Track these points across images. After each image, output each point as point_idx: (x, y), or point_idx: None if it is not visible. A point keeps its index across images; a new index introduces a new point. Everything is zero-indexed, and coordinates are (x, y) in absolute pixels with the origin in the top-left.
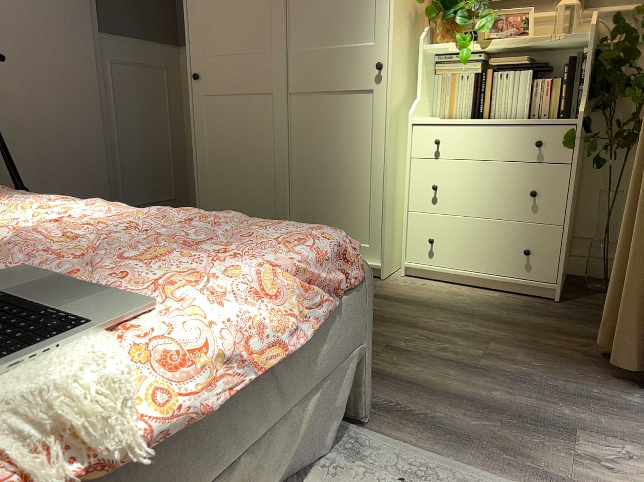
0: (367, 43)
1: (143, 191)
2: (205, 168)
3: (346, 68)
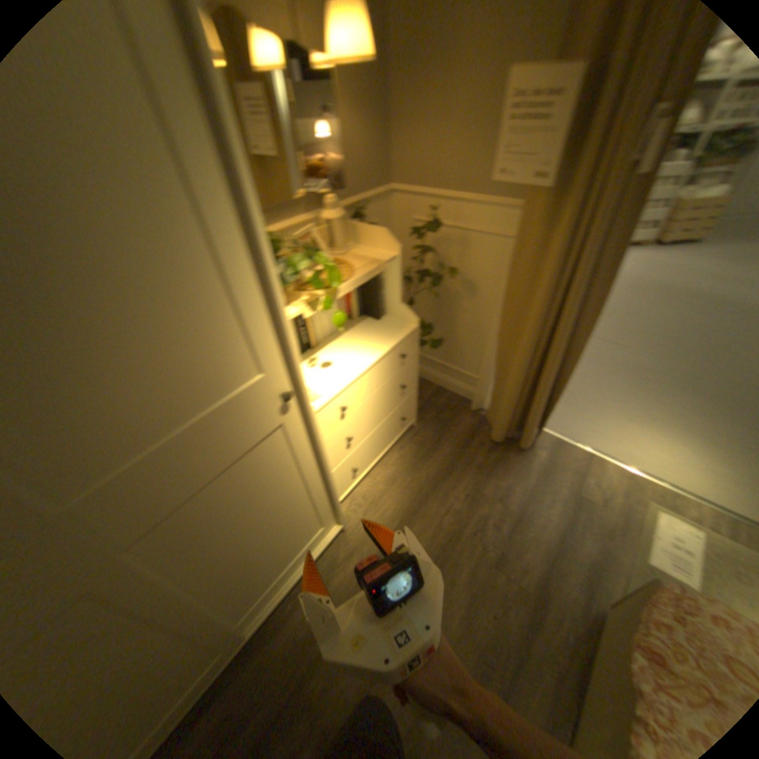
0: (255, 378)
1: None
2: None
3: (235, 430)
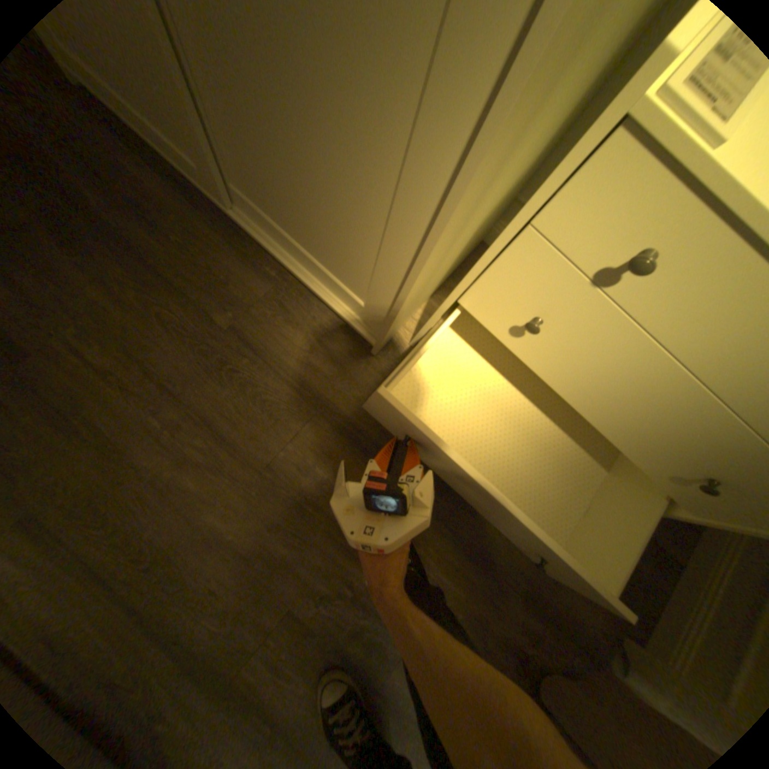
0: None
1: None
2: None
3: None
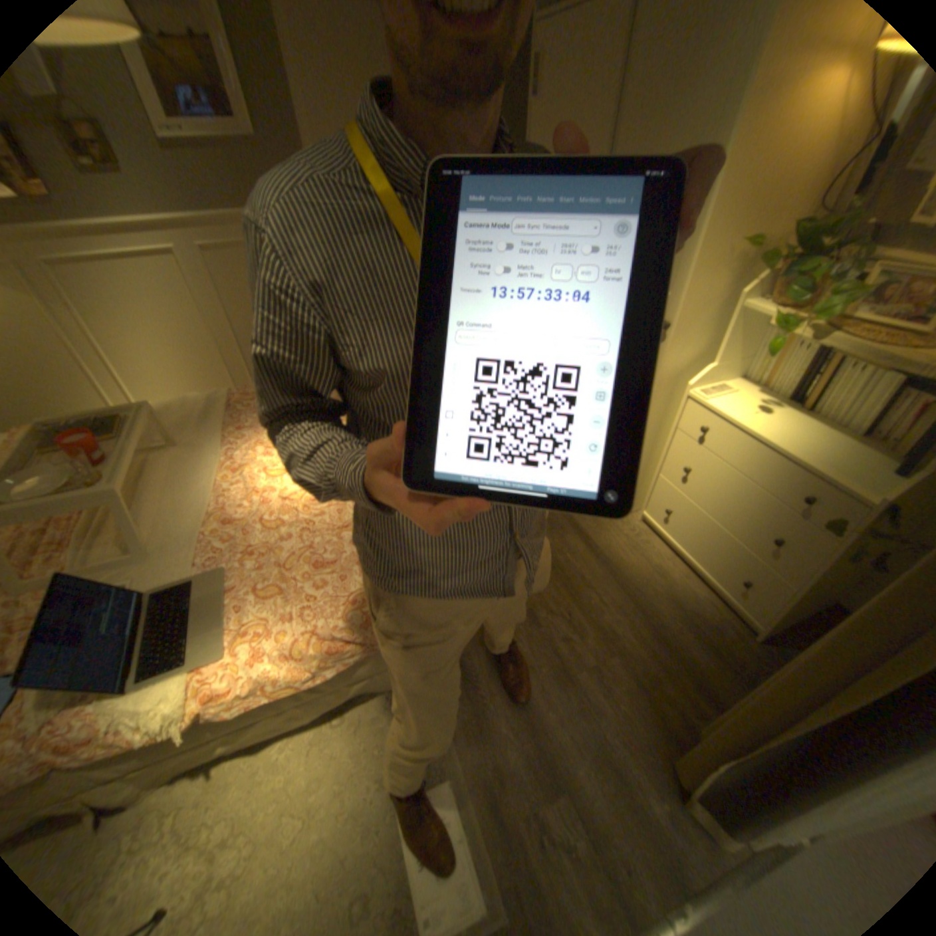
0: None
1: None
2: None
3: None
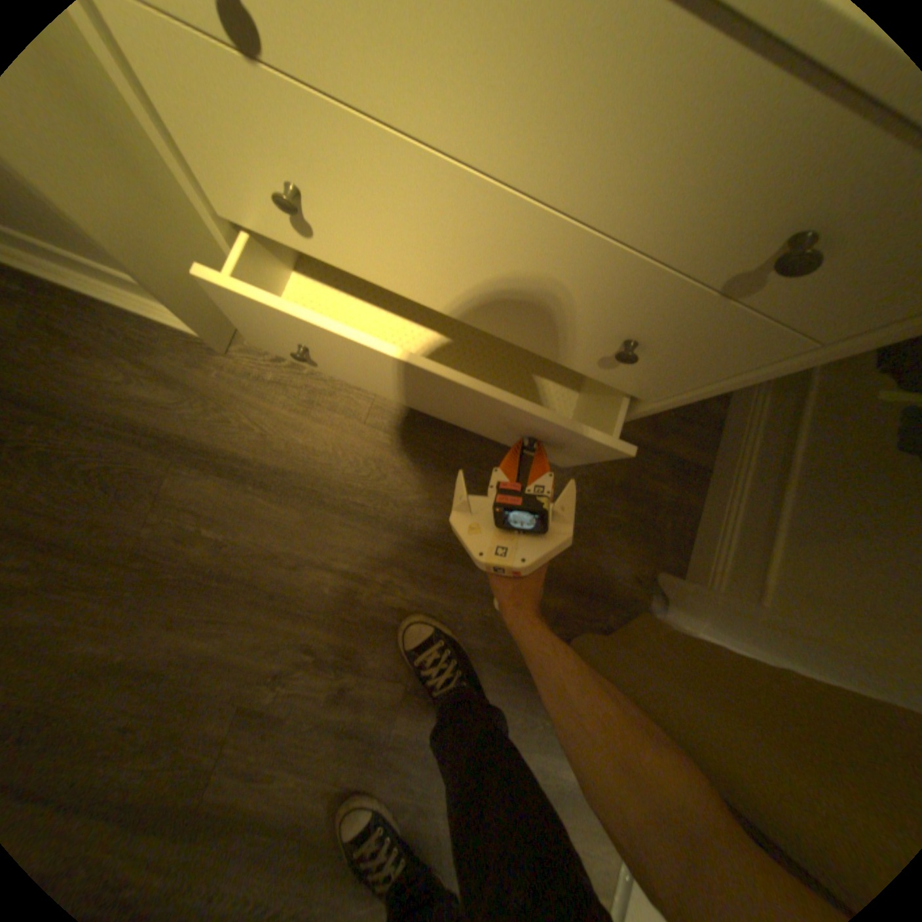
0: None
1: None
2: None
3: None
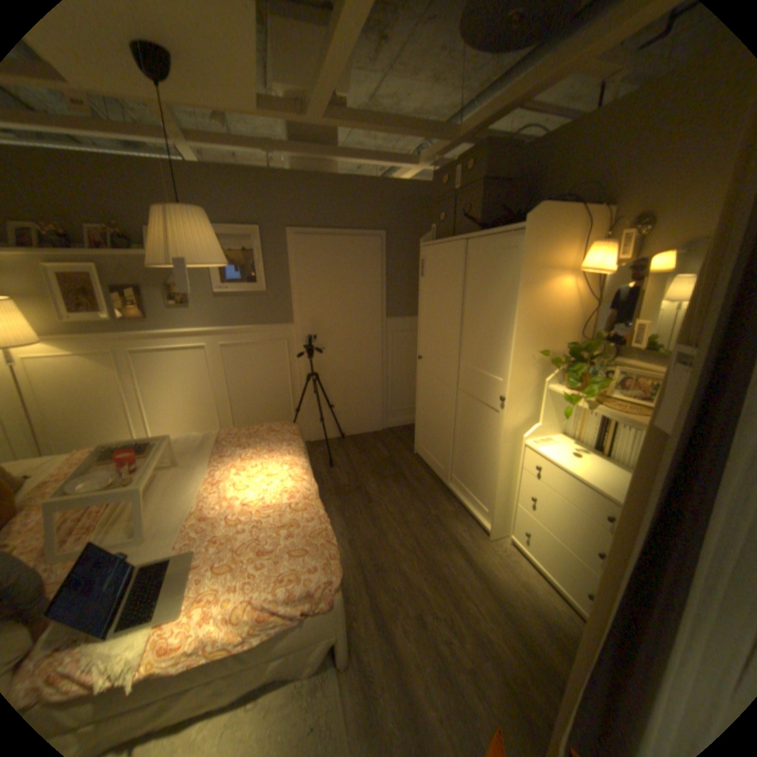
0: (499, 378)
1: (403, 402)
2: (419, 410)
3: (486, 388)
